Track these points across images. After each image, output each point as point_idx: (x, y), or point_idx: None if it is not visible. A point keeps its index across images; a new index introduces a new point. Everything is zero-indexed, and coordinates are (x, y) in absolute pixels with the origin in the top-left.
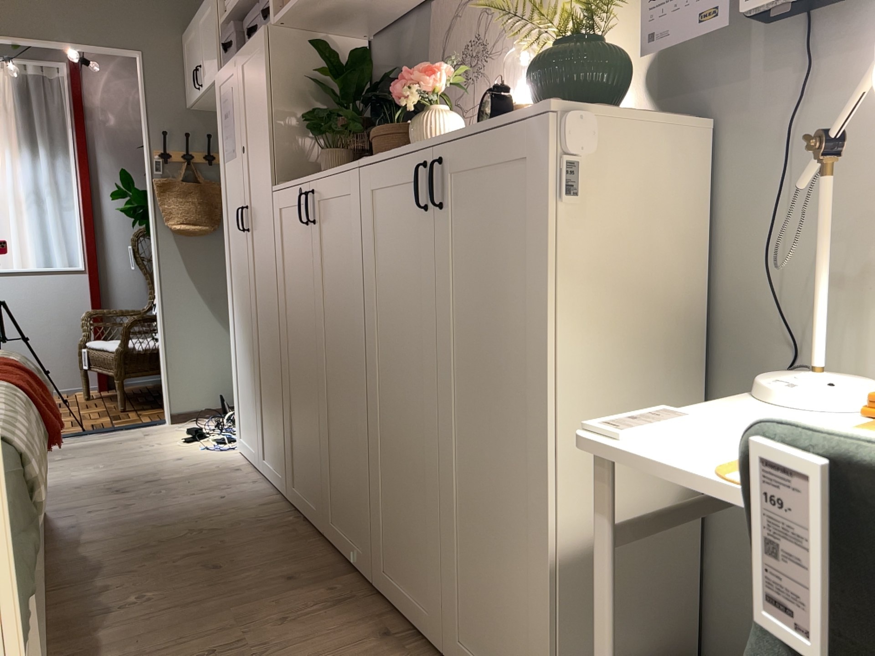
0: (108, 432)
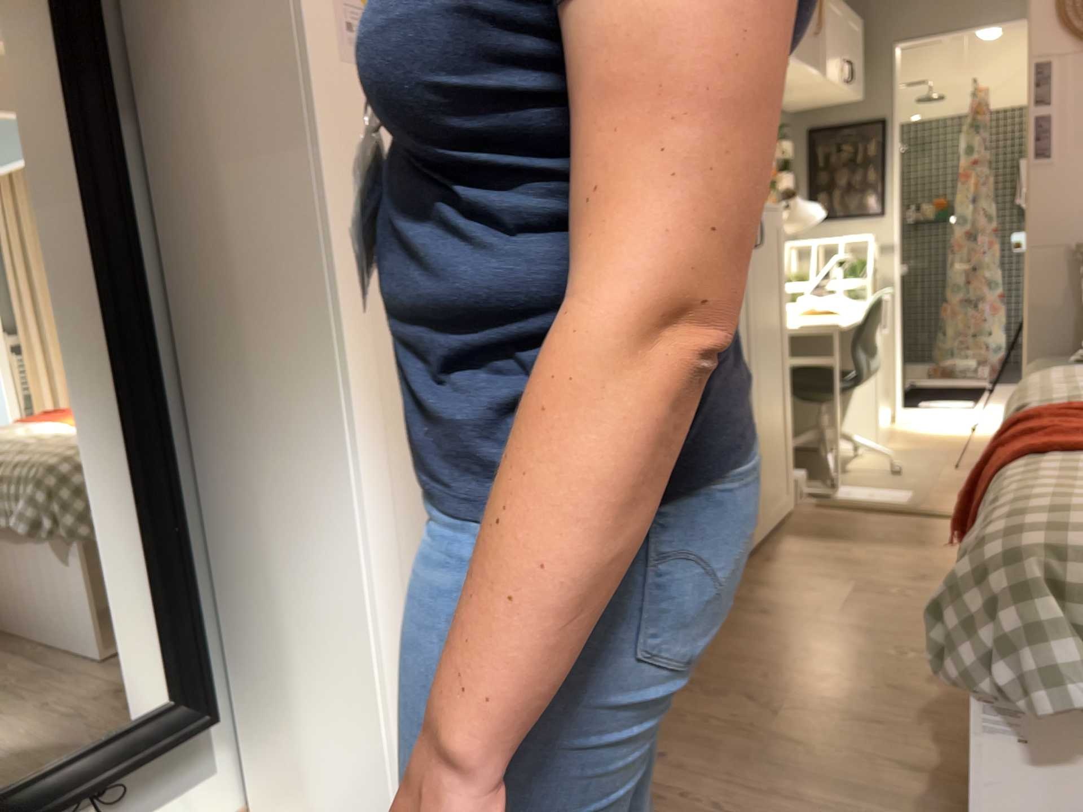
0: None
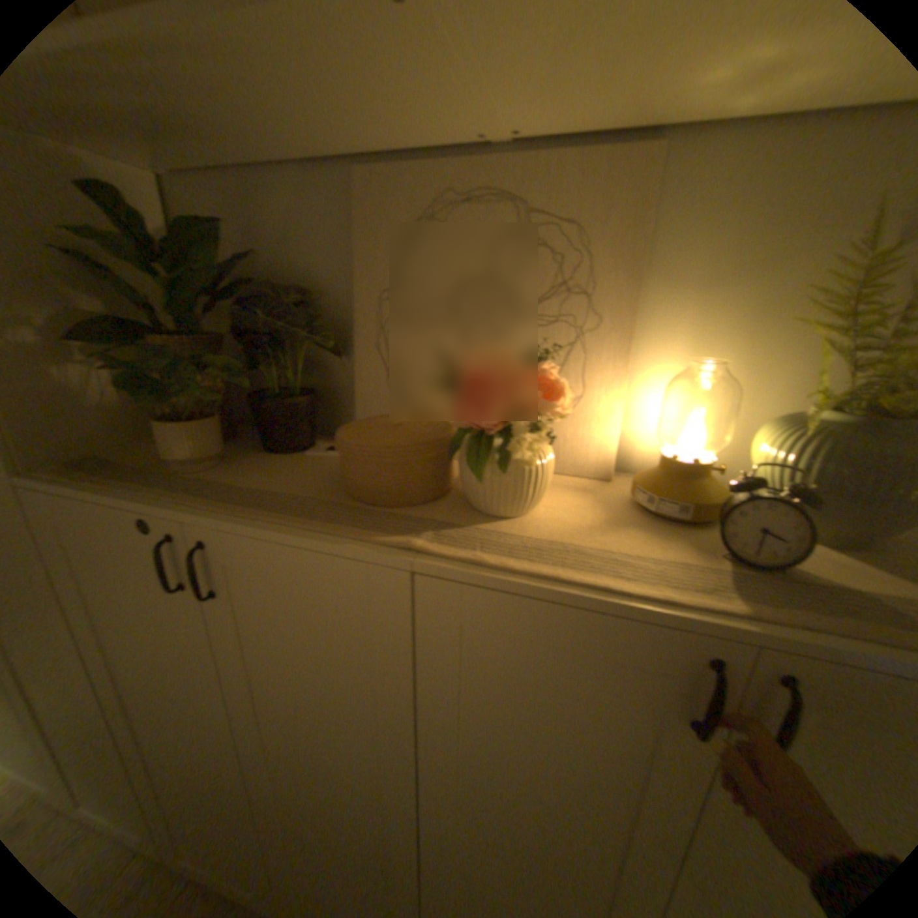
0: None
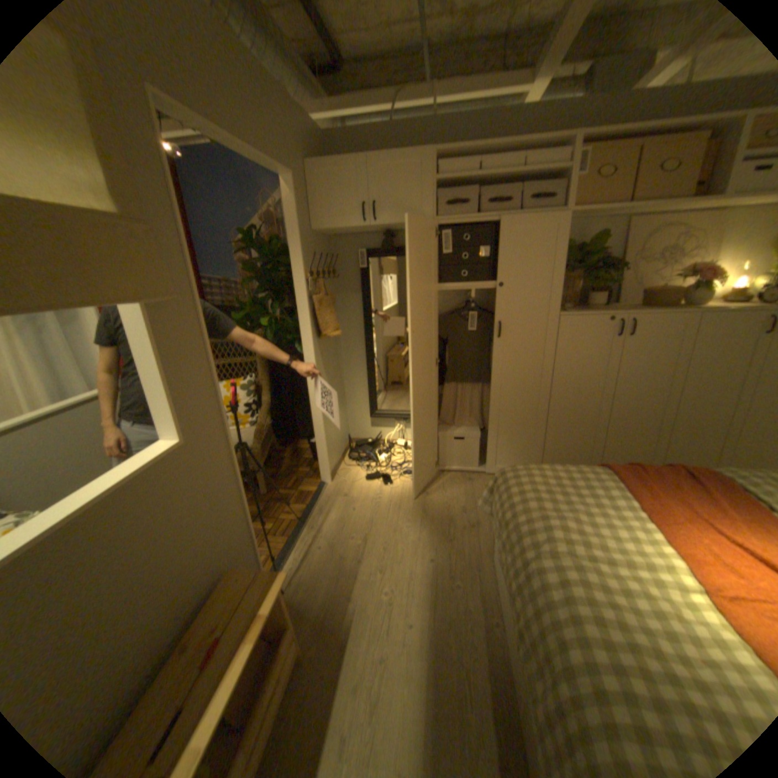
0: (313, 510)
